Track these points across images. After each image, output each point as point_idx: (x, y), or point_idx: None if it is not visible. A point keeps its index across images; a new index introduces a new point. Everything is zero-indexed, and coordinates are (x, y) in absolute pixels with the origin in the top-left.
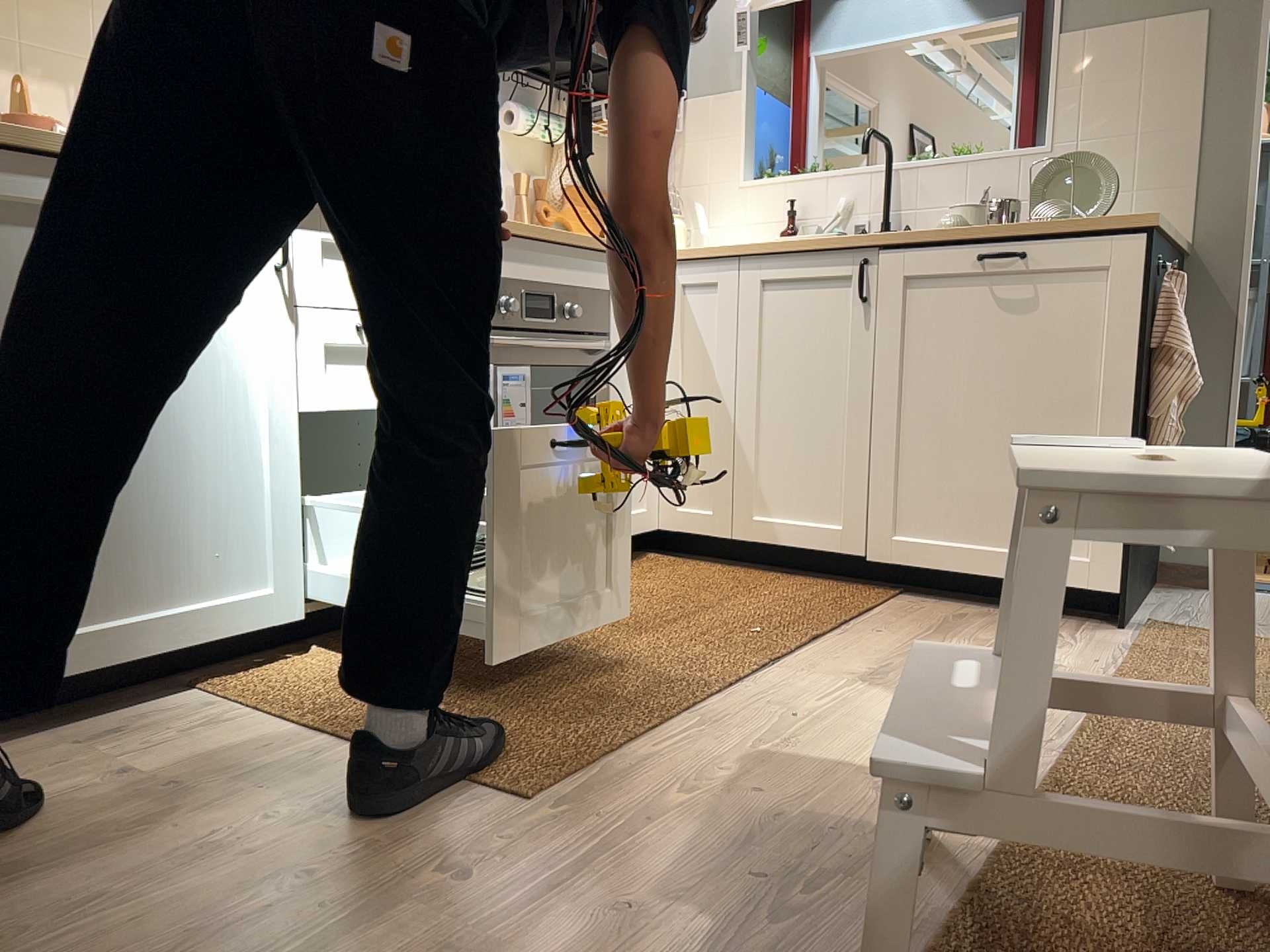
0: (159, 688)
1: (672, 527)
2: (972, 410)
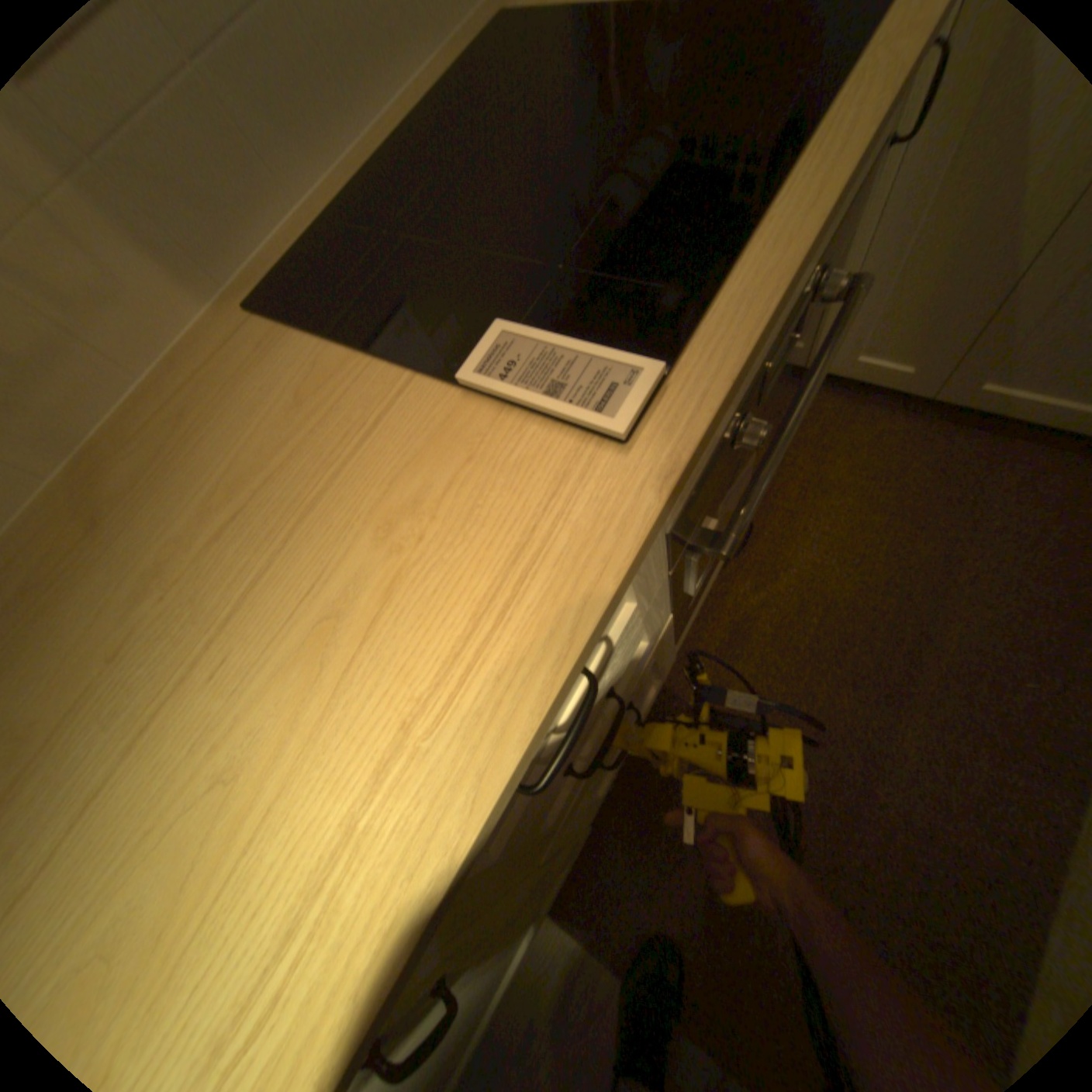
0: None
1: (836, 374)
2: None
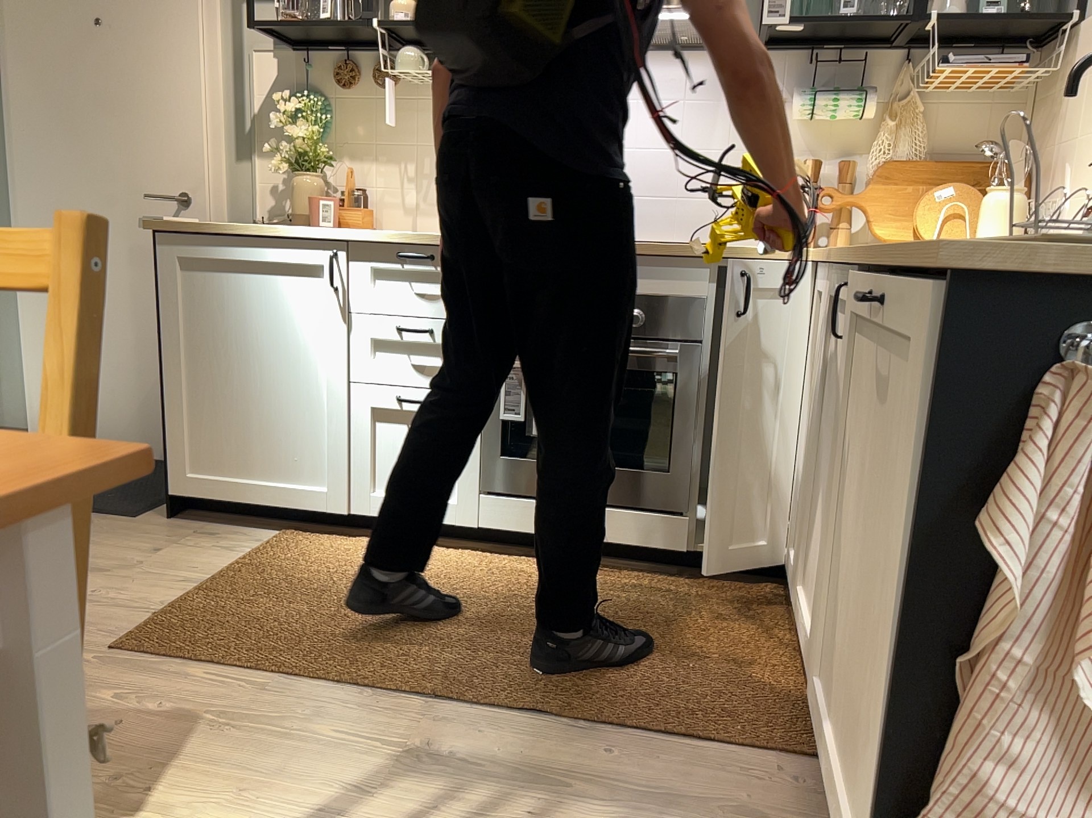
0: (285, 524)
1: (788, 567)
2: (865, 544)
